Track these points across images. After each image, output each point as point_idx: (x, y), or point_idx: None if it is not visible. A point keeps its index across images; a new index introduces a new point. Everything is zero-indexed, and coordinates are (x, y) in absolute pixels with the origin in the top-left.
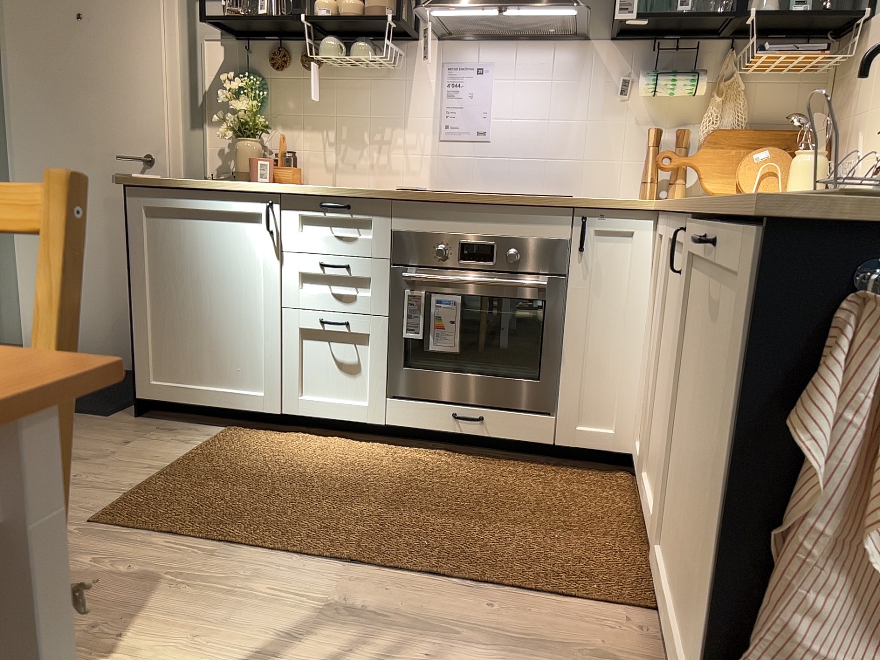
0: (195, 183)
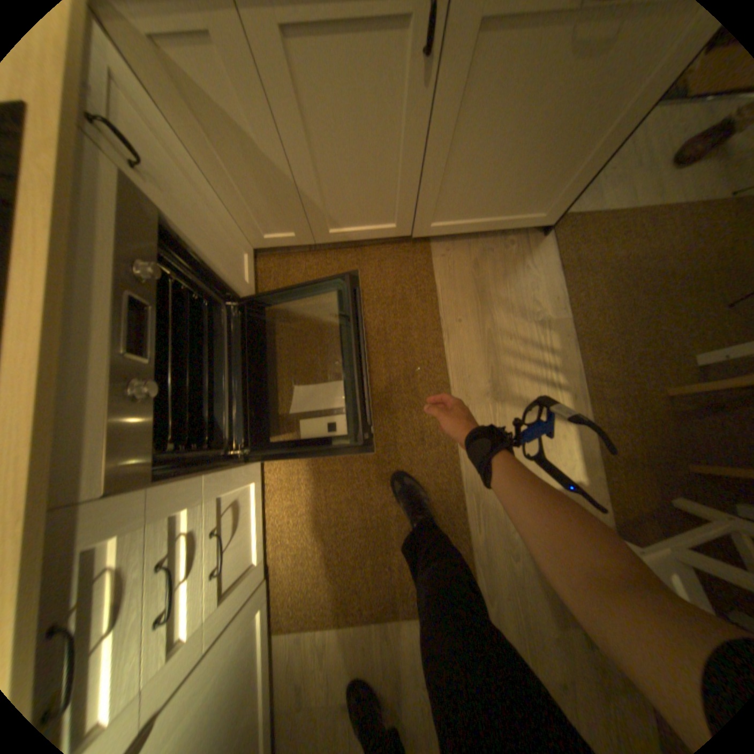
0: None
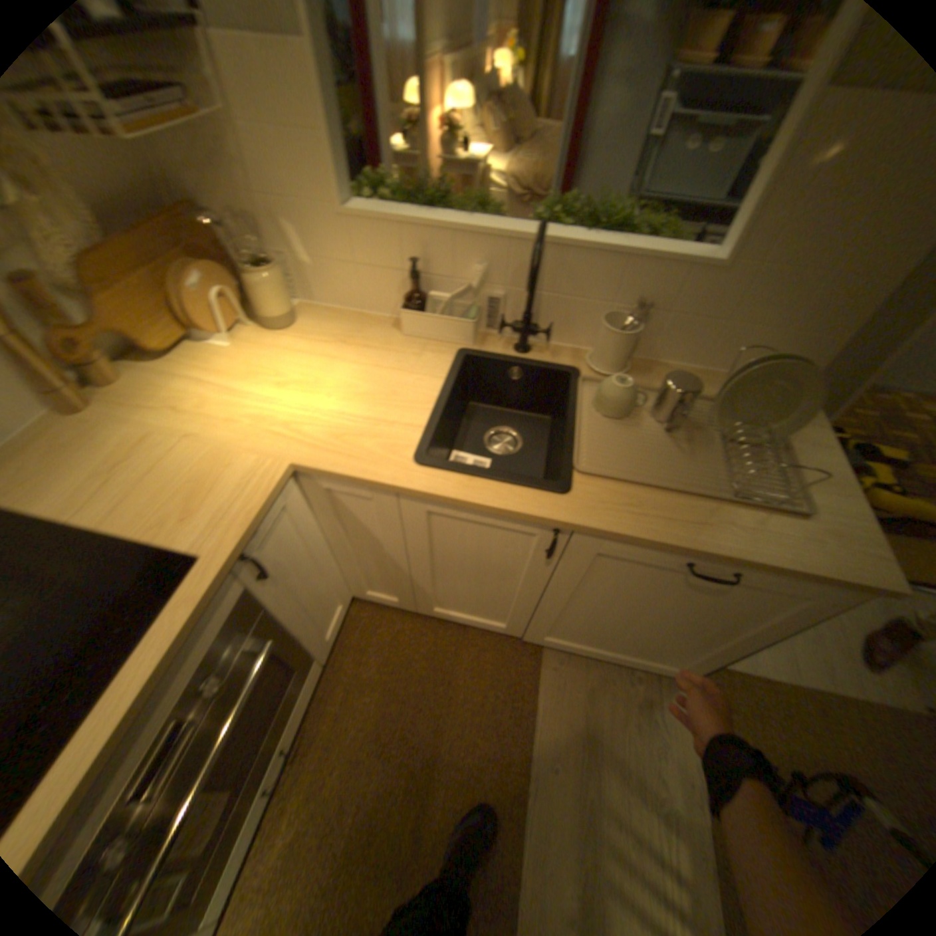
0: None
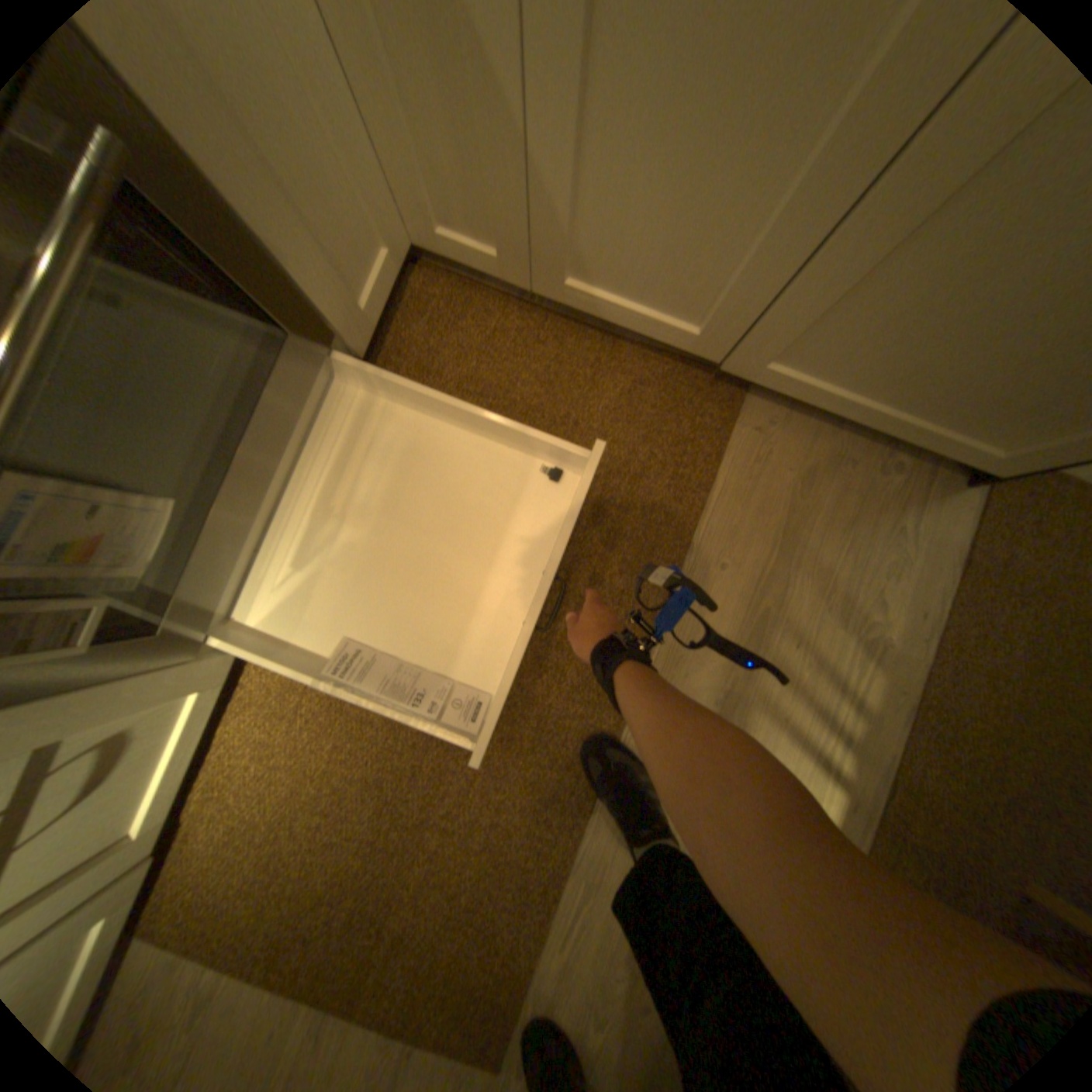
0: None
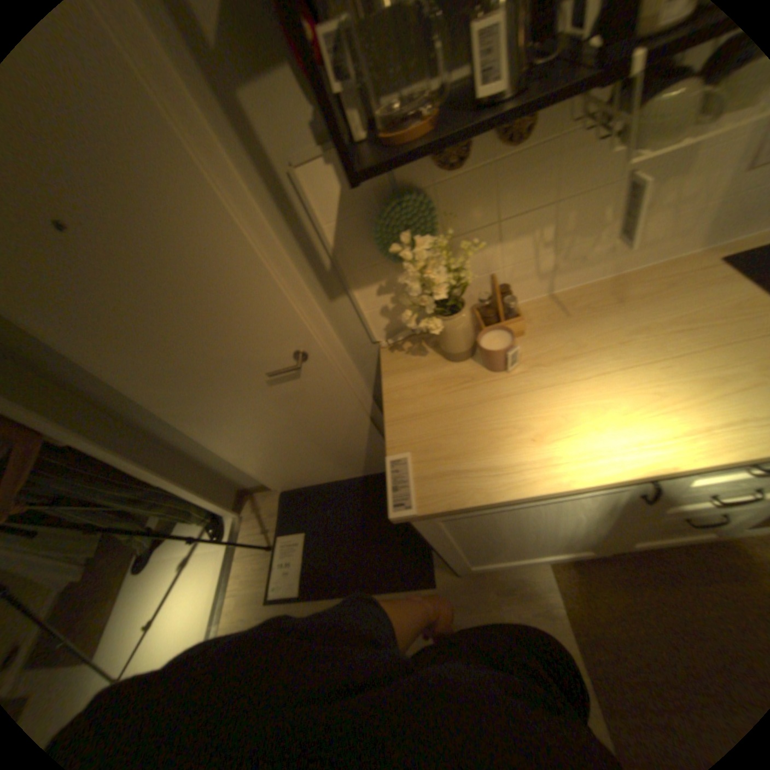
0: (514, 494)
